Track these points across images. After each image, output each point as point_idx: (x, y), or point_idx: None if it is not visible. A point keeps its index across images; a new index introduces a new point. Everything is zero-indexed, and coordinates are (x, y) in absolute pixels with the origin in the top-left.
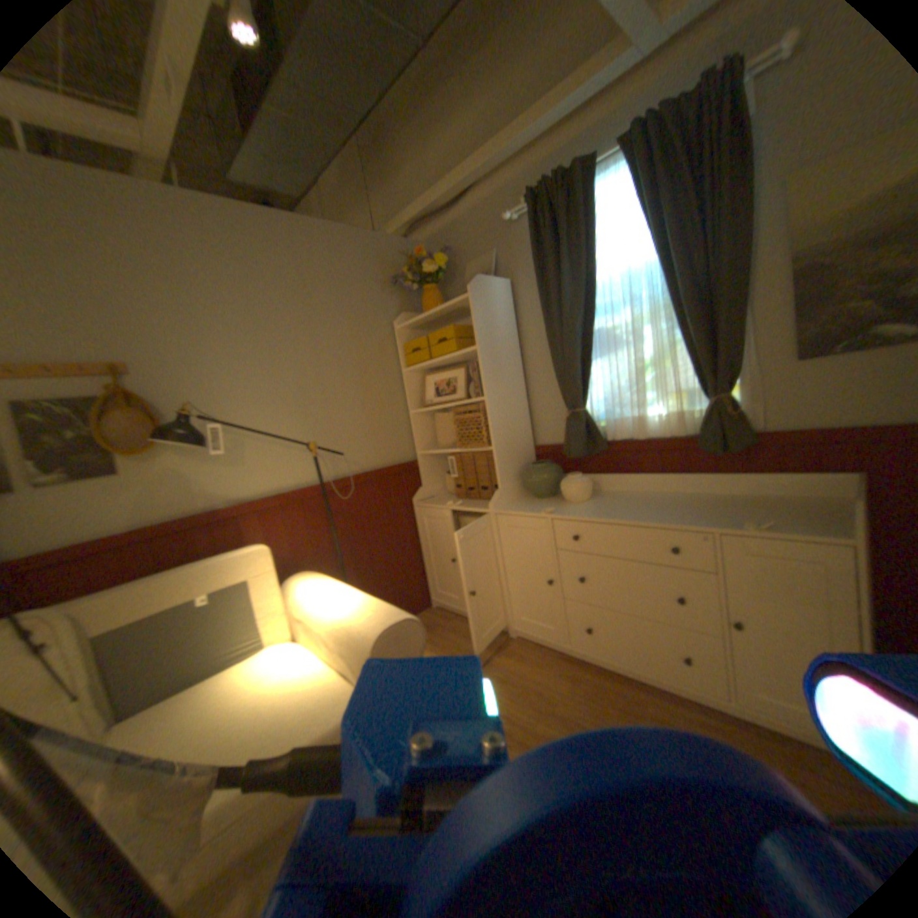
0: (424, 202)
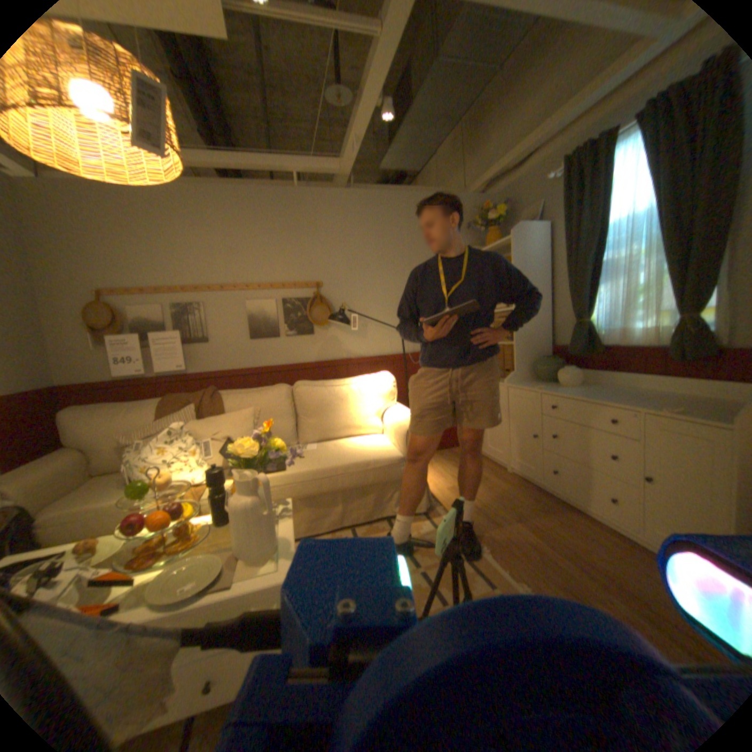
0: (498, 167)
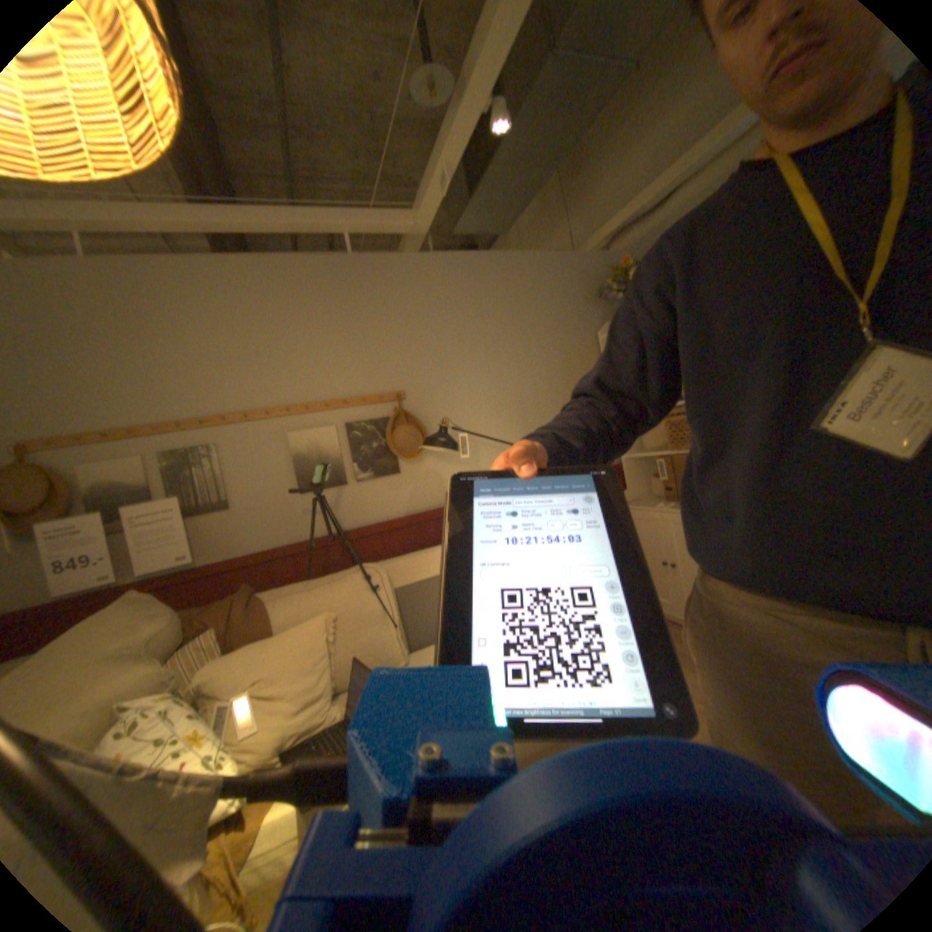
0: (628, 211)
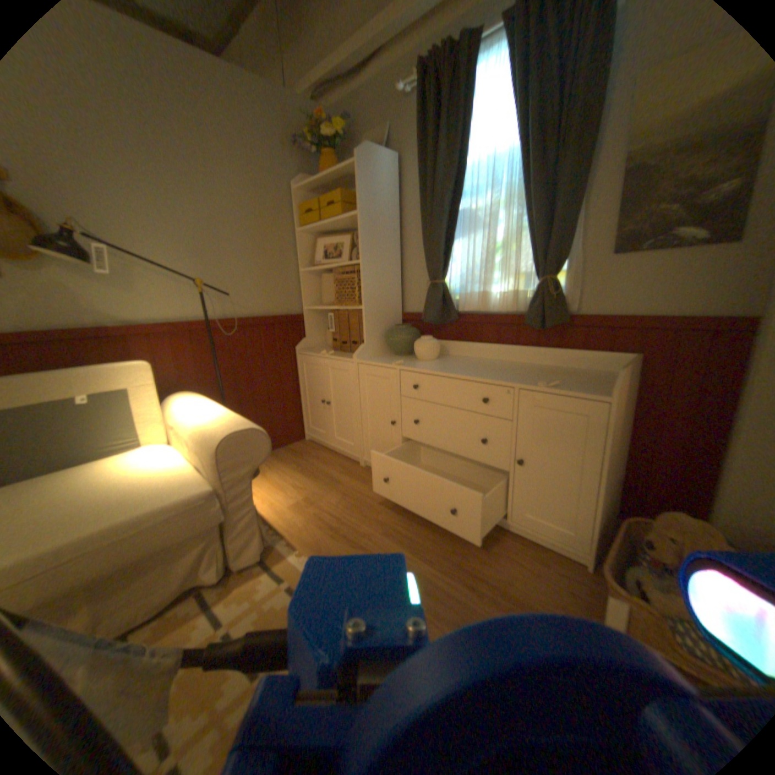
0: (330, 63)
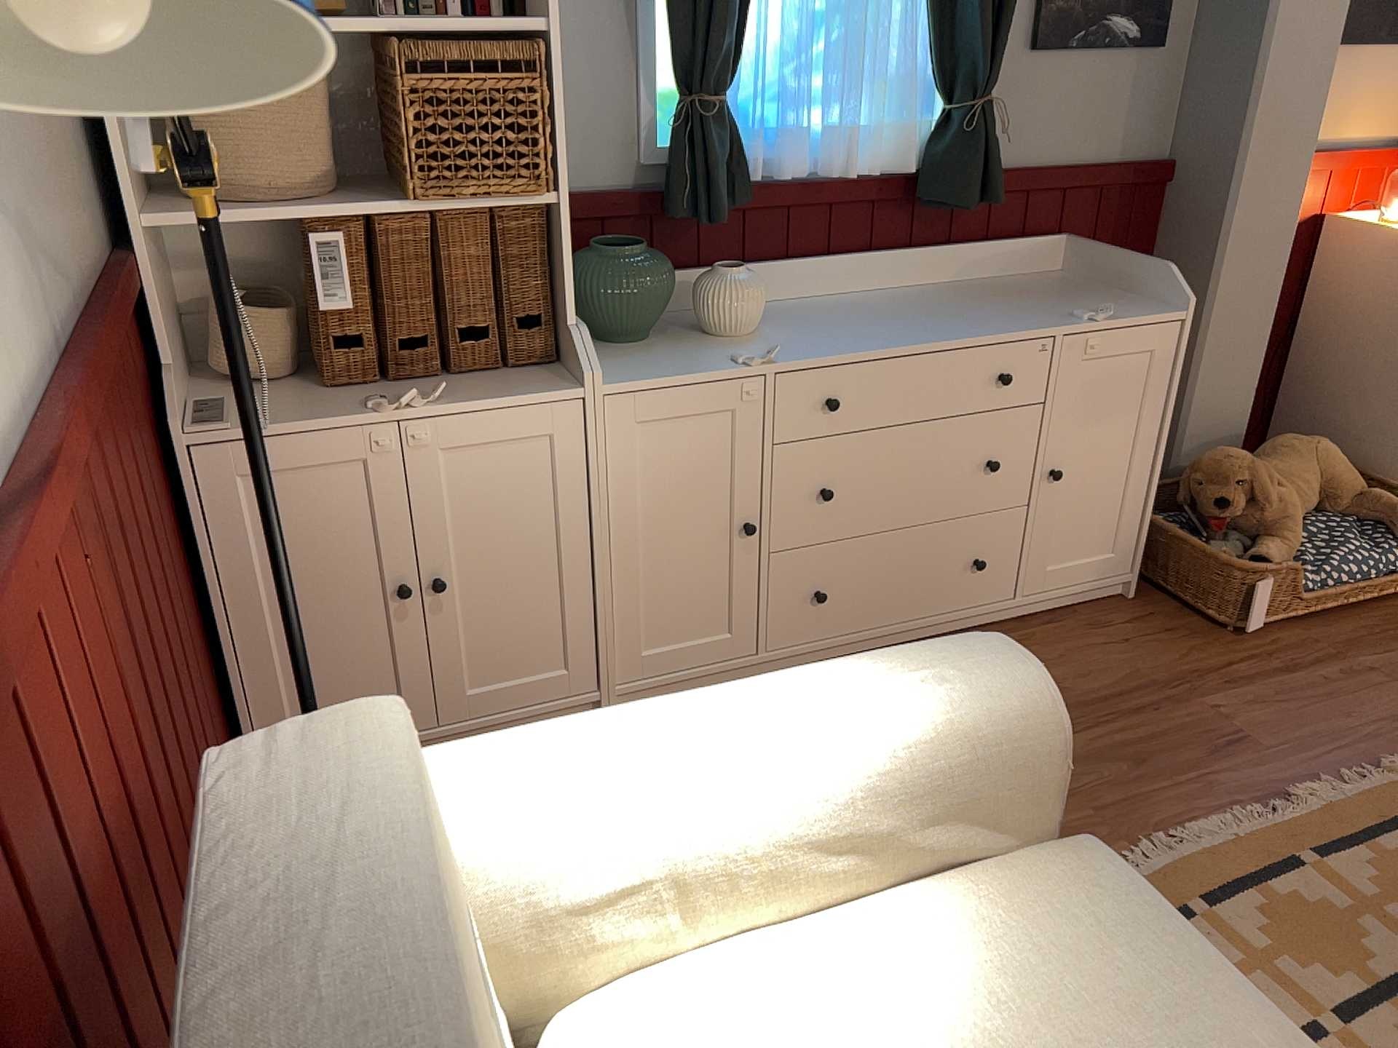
0: None
